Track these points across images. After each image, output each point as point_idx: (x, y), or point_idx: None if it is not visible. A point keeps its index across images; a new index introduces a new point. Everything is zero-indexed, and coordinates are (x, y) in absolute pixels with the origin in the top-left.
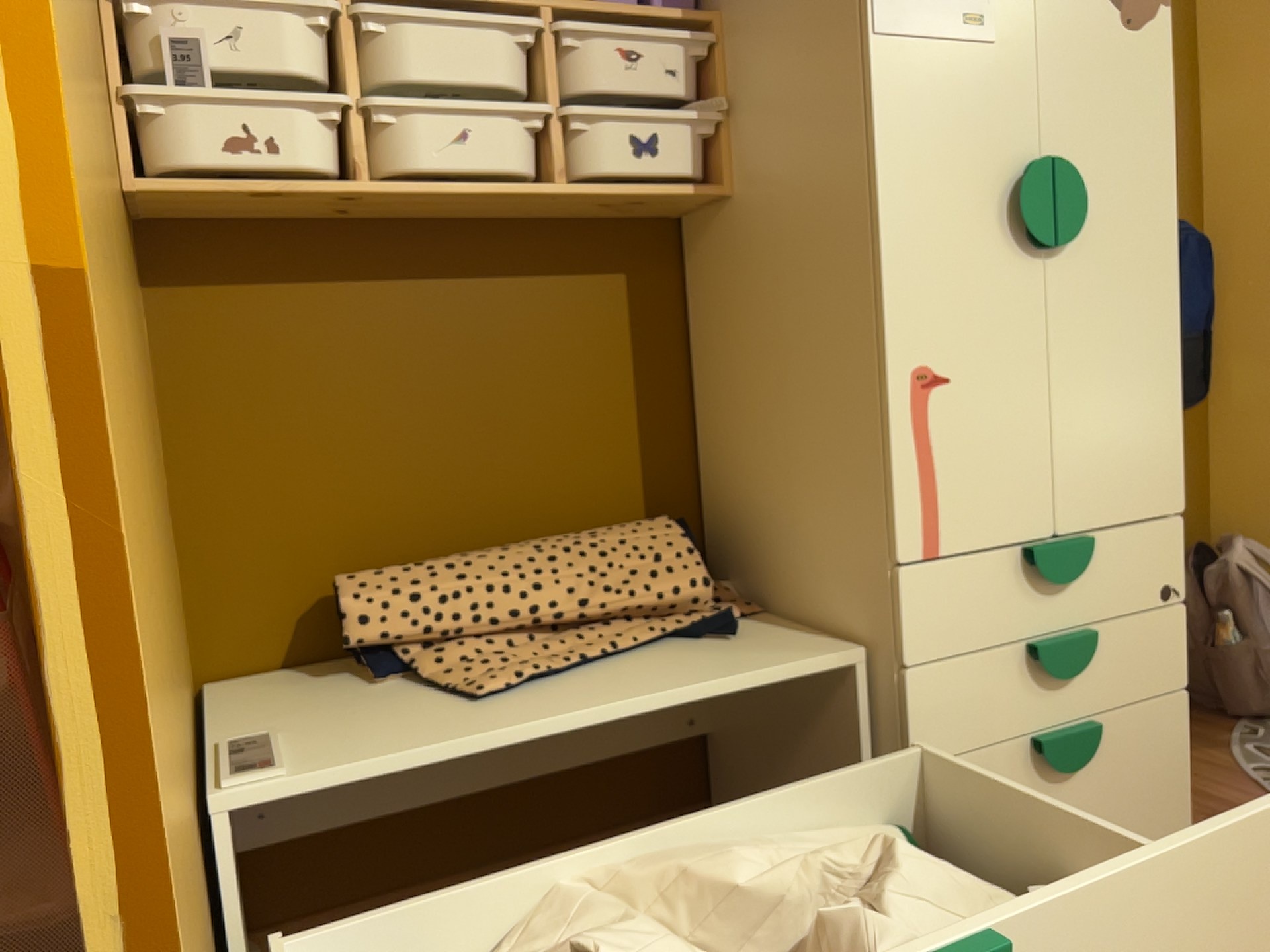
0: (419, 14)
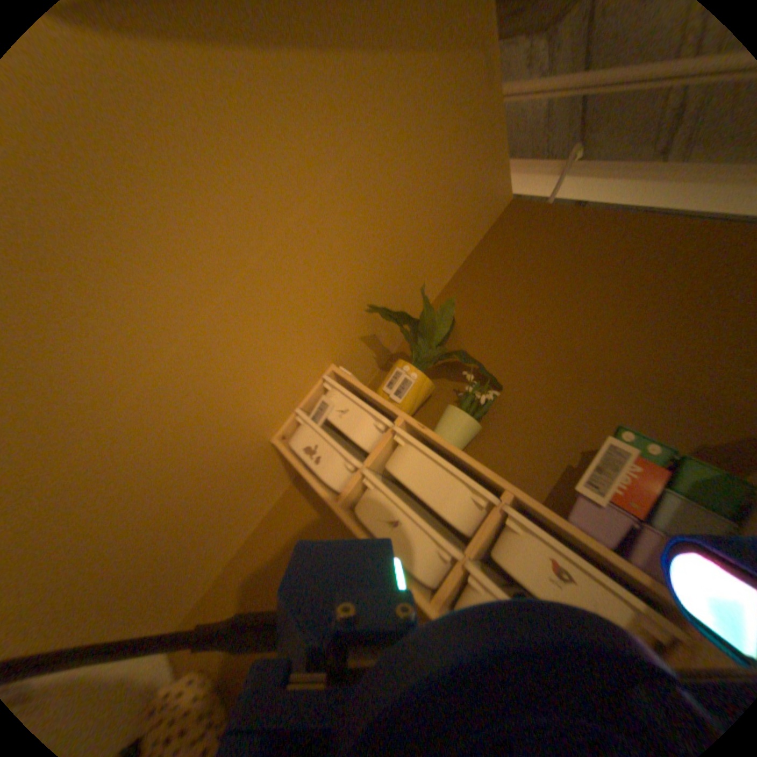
0: (424, 449)
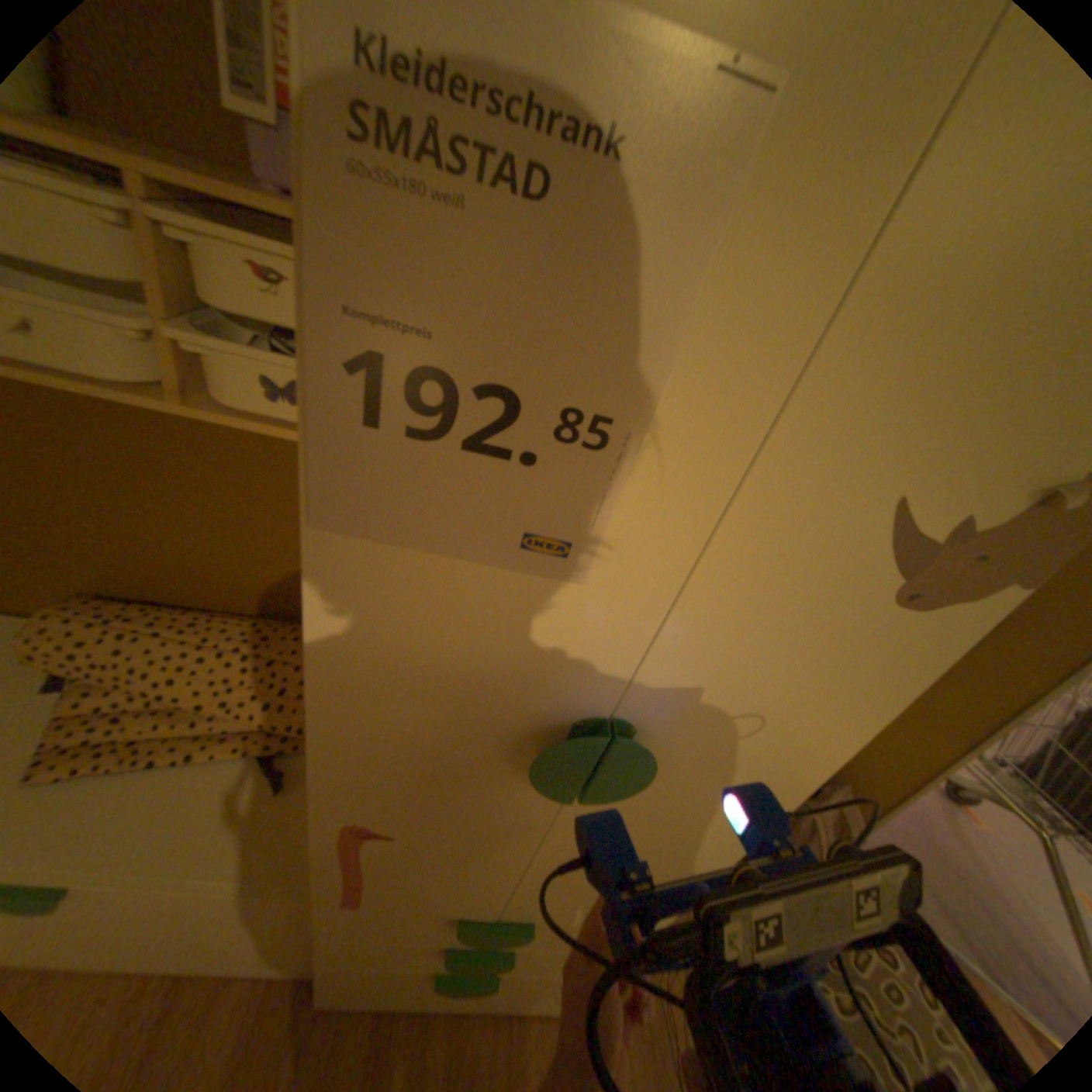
0: None
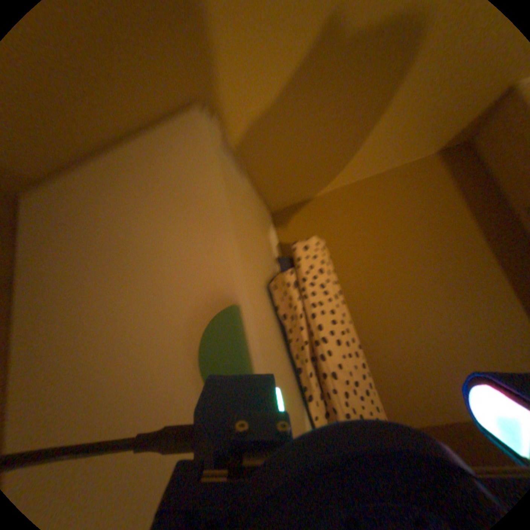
0: None
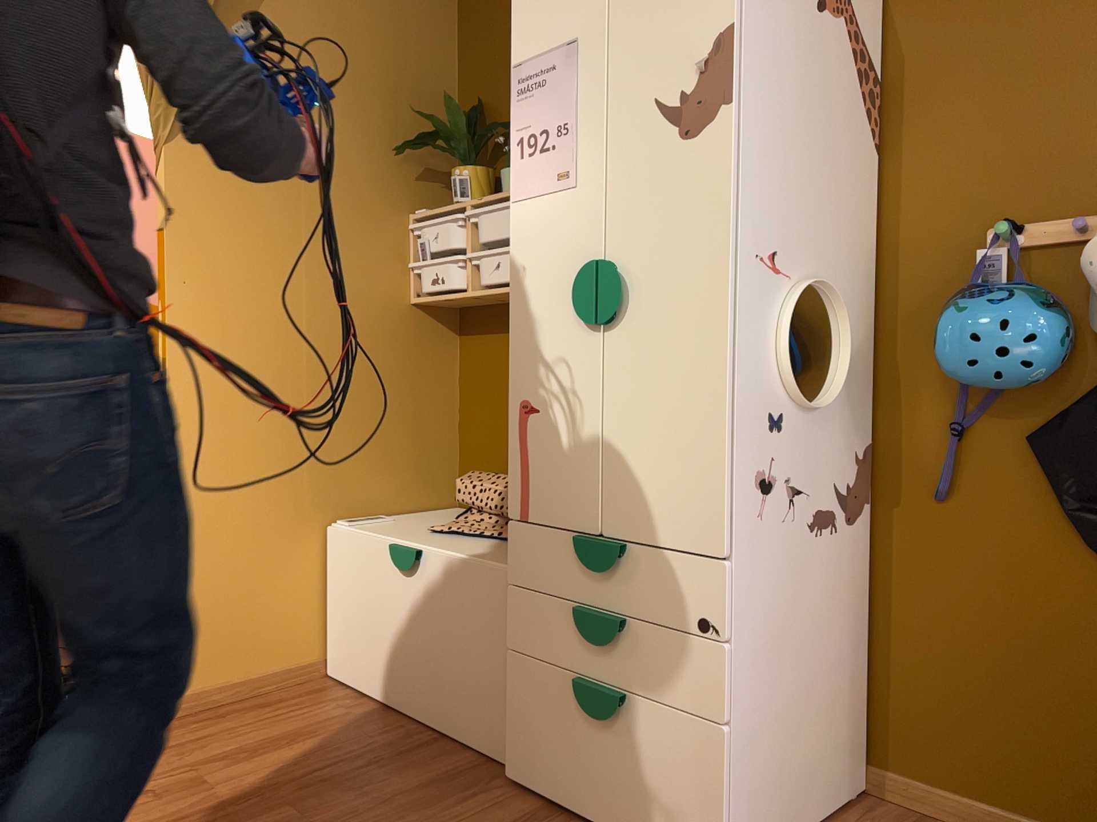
0: (484, 209)
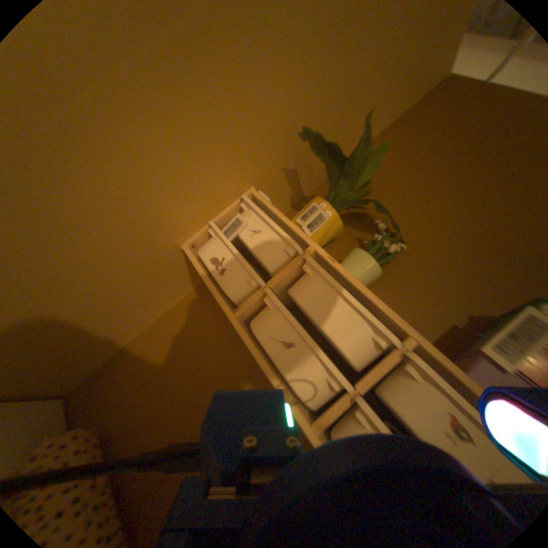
0: (331, 282)
